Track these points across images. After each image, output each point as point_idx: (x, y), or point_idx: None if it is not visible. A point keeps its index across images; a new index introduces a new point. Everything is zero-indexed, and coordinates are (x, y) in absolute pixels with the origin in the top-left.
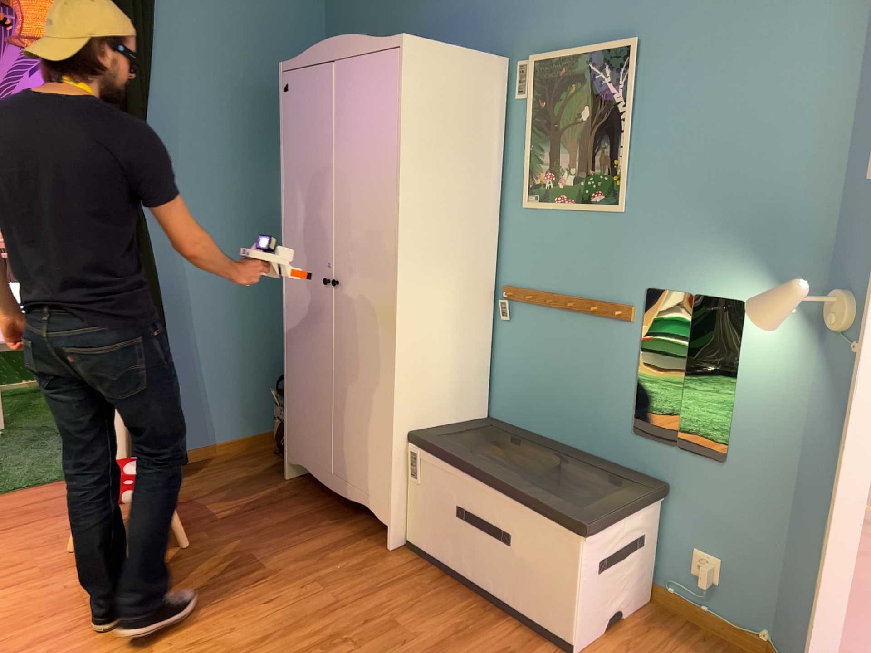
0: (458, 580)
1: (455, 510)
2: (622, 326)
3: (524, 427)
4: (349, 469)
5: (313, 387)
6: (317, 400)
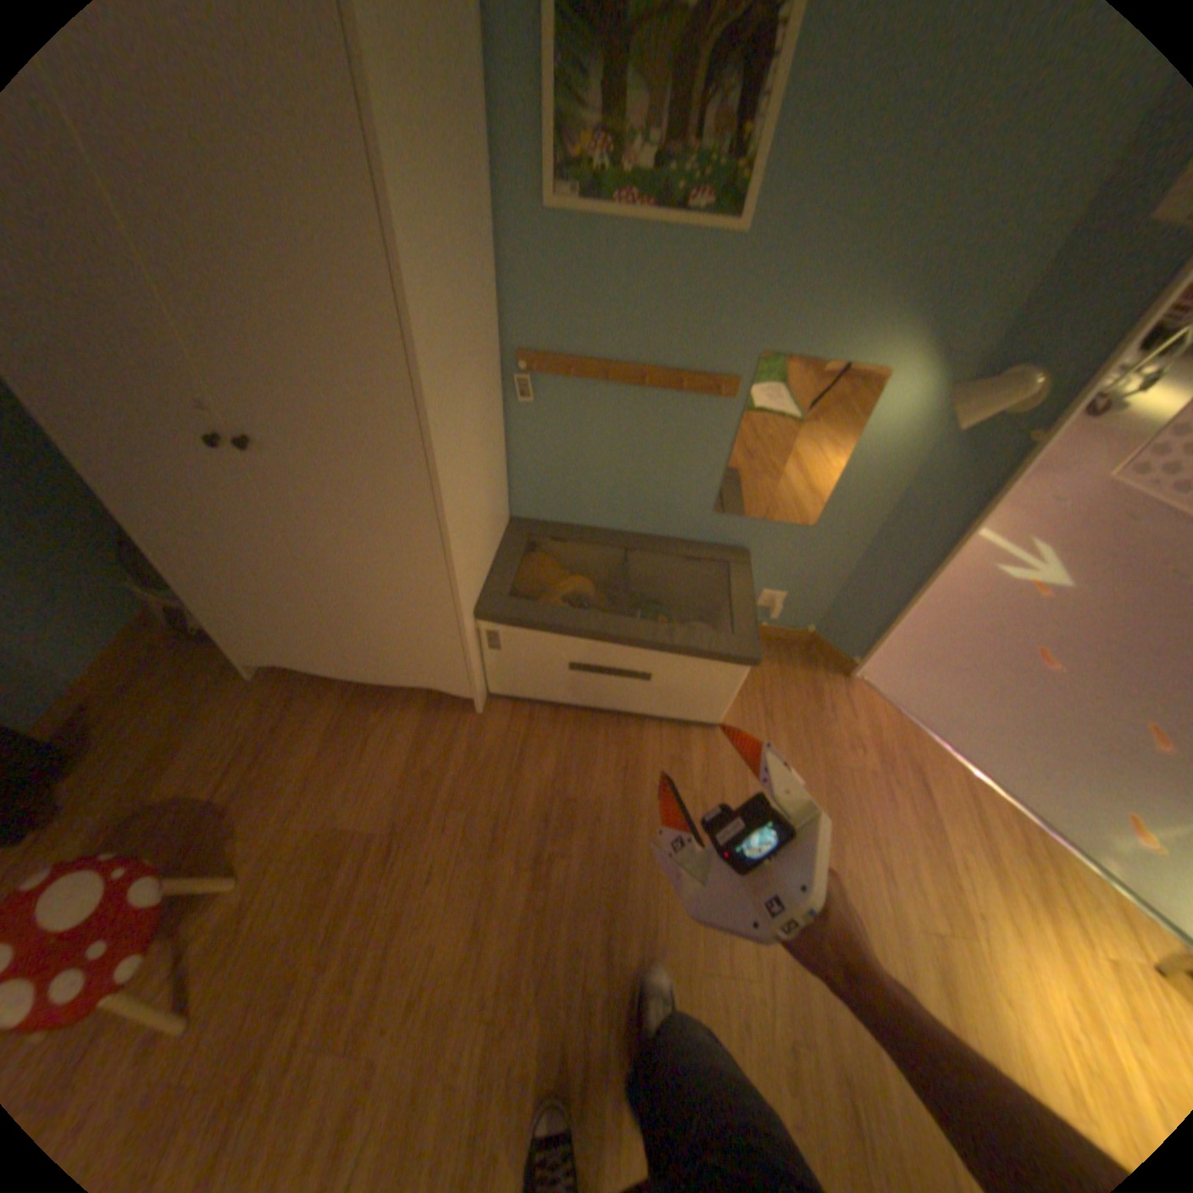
0: (577, 710)
1: (569, 667)
2: (717, 403)
3: (574, 527)
4: (367, 649)
5: (259, 589)
6: (281, 603)
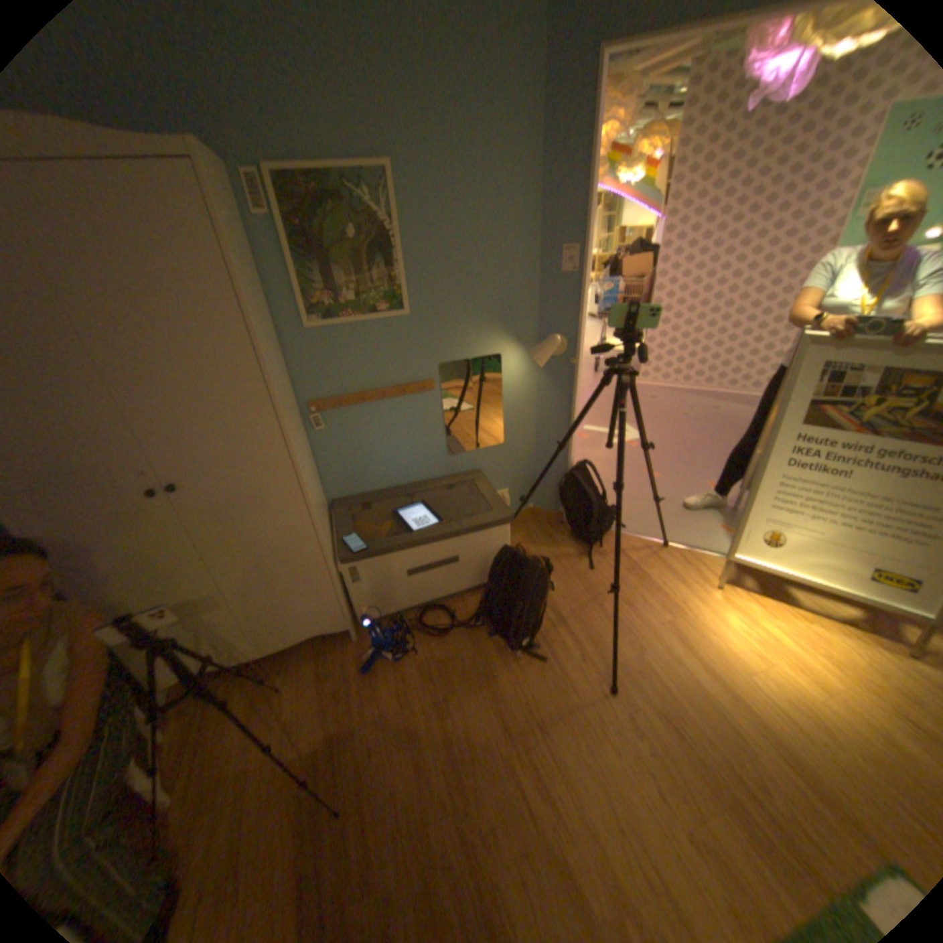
0: (419, 608)
1: (404, 575)
2: (426, 396)
3: (371, 495)
4: (259, 629)
5: (177, 602)
6: (194, 608)
